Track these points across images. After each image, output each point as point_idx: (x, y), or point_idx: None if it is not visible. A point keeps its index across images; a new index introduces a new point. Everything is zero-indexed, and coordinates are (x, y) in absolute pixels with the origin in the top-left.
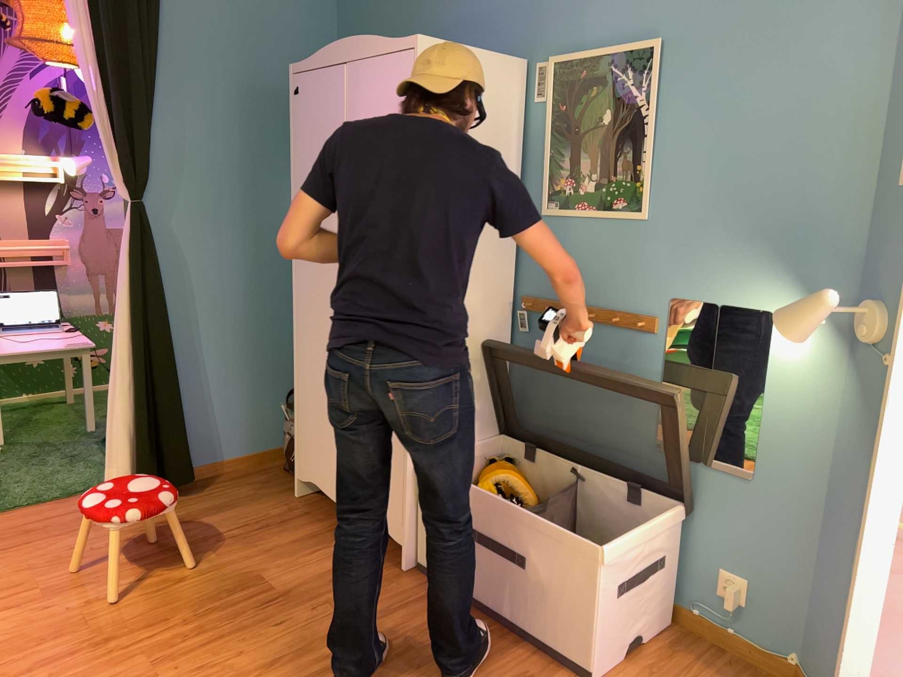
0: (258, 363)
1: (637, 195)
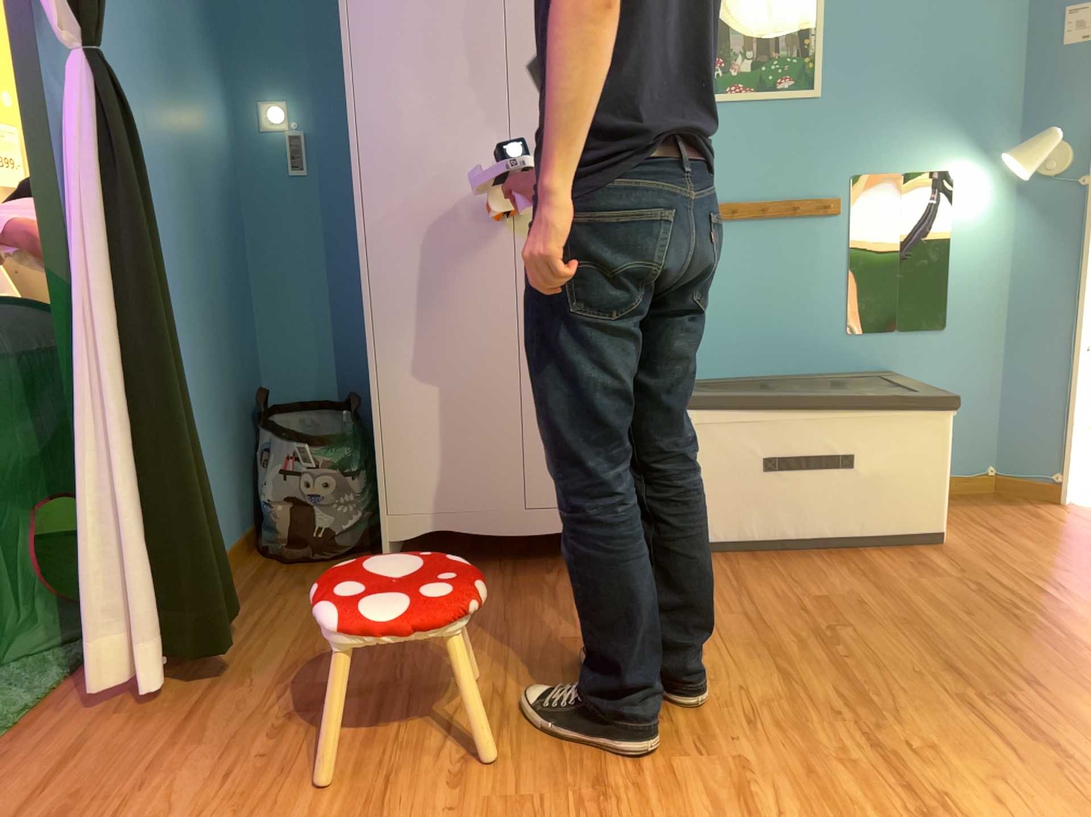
0: (209, 393)
1: (807, 72)
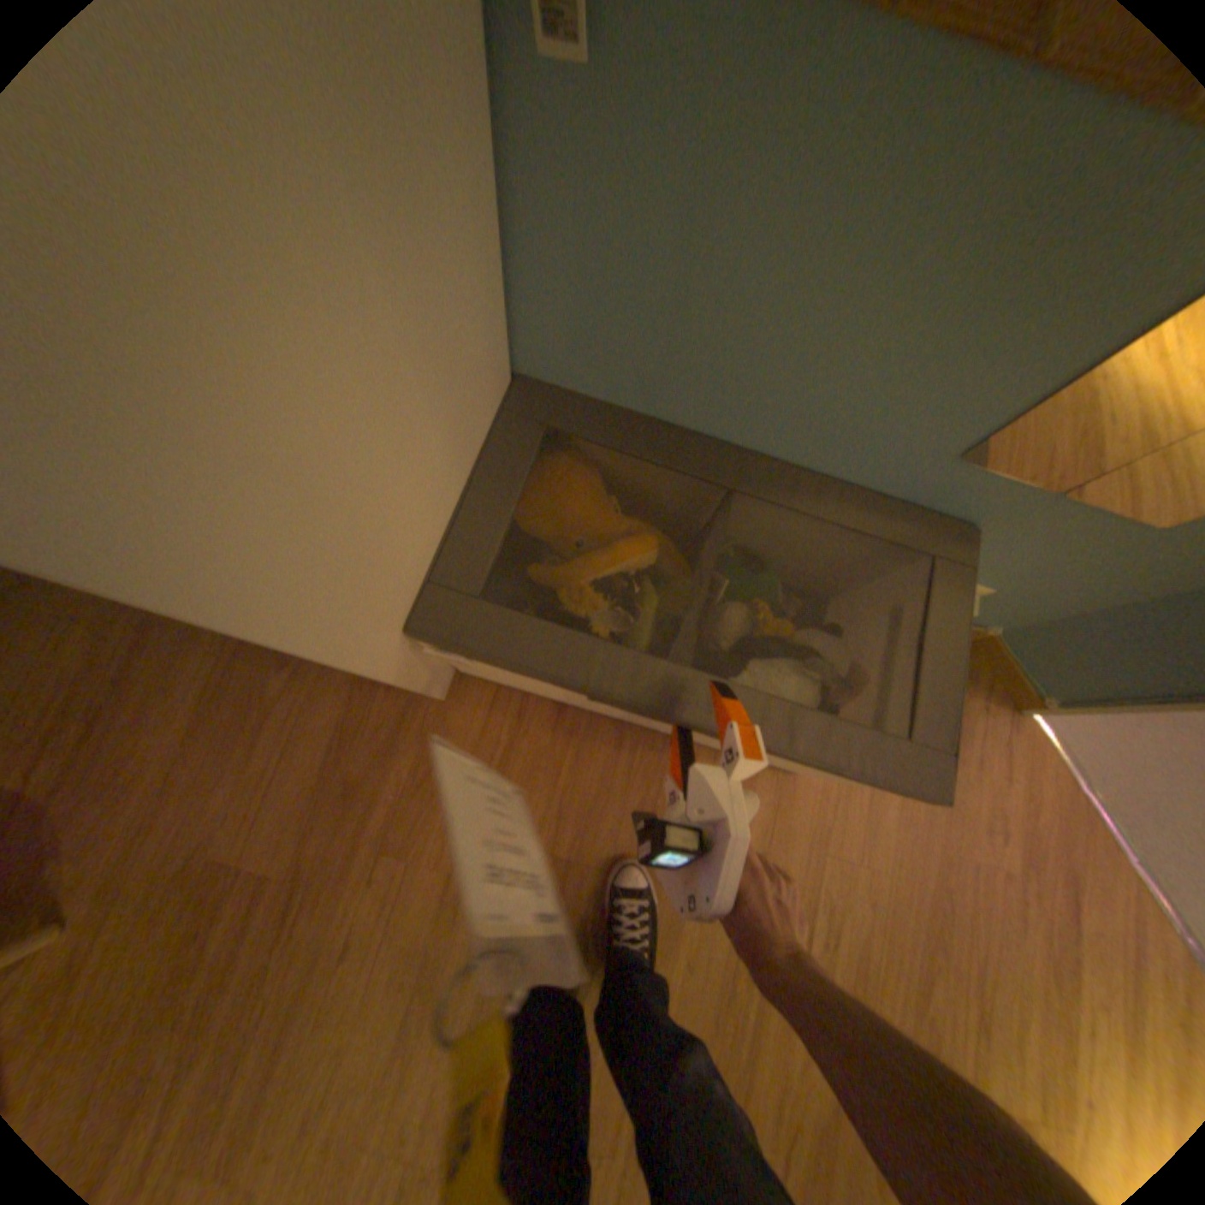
0: None
1: None
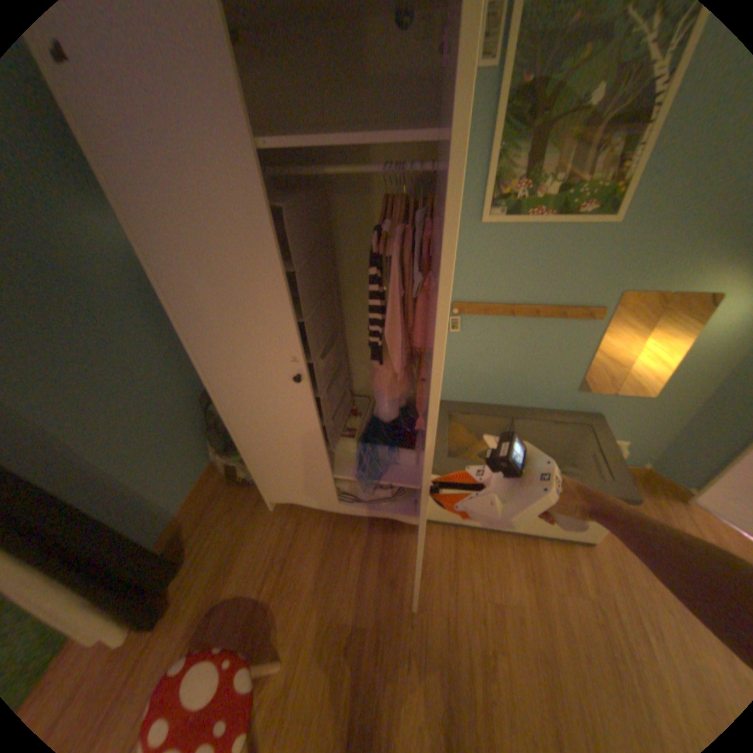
0: (157, 428)
1: (617, 195)
